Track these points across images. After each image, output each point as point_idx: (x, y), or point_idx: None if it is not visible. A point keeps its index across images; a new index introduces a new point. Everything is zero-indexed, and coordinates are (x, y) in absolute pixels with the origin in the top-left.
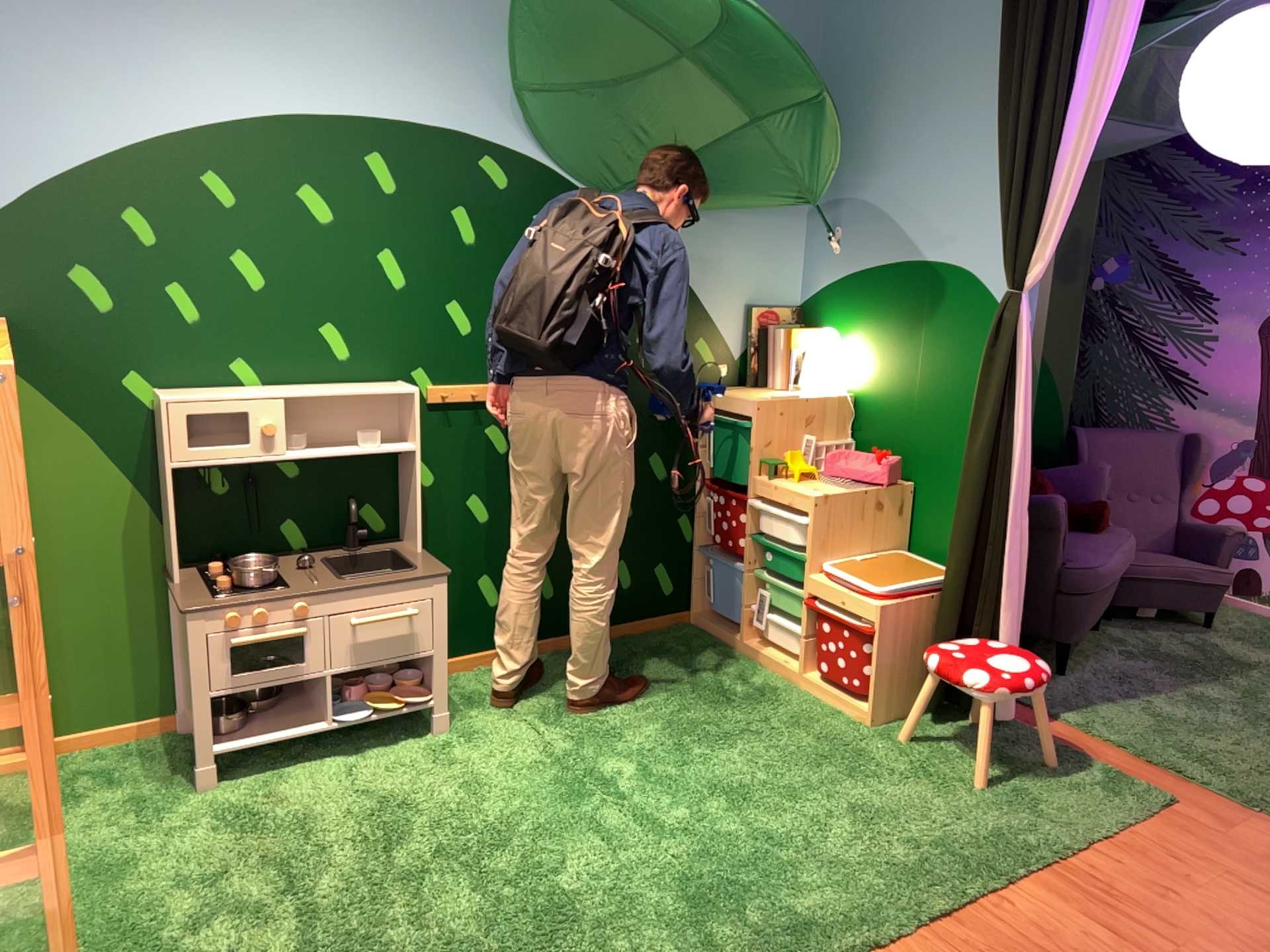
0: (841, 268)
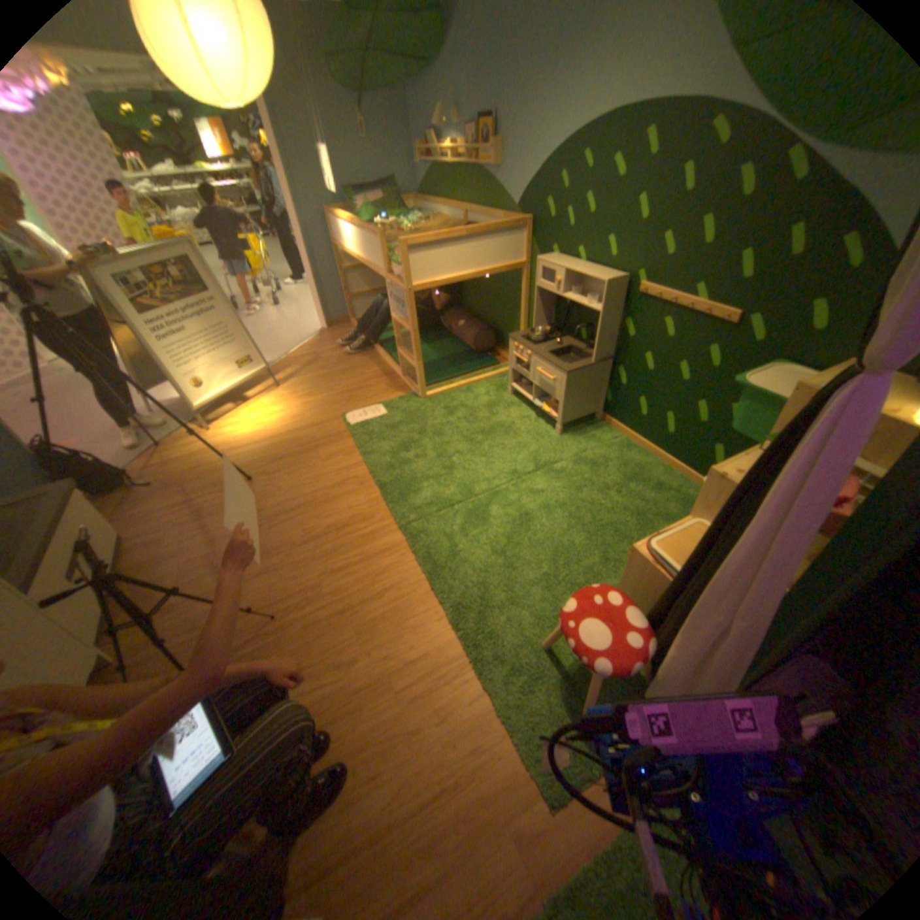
0: None
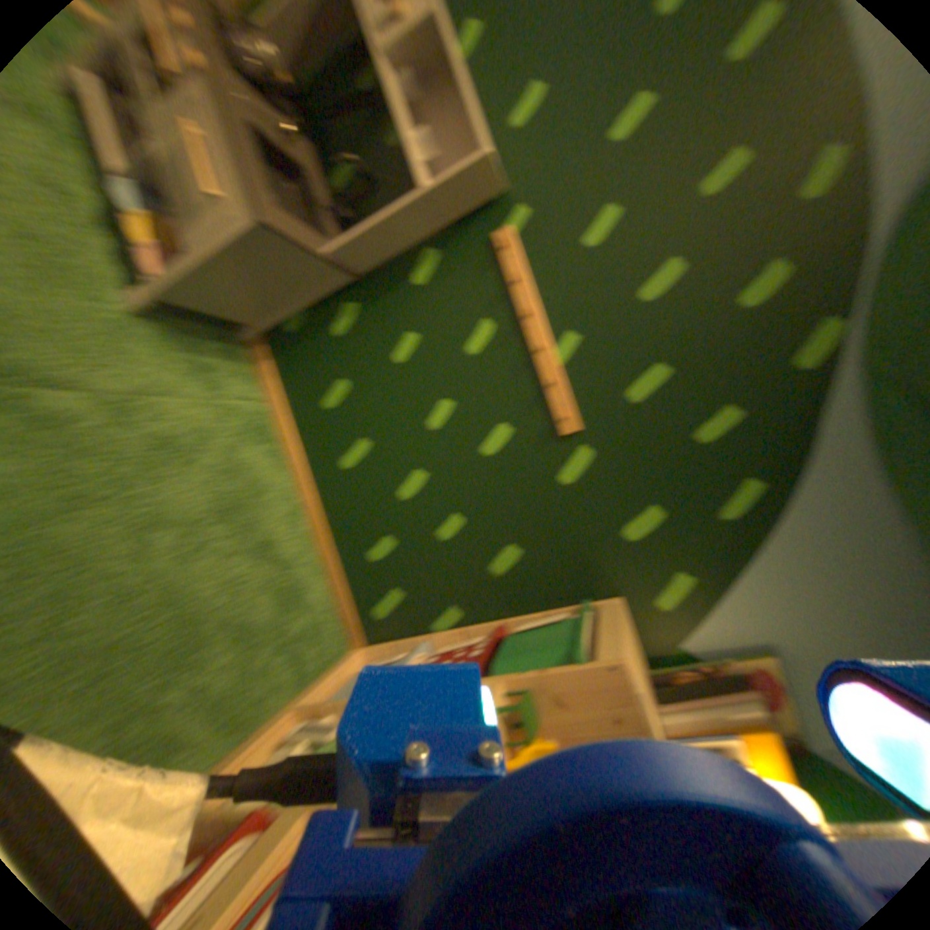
0: None
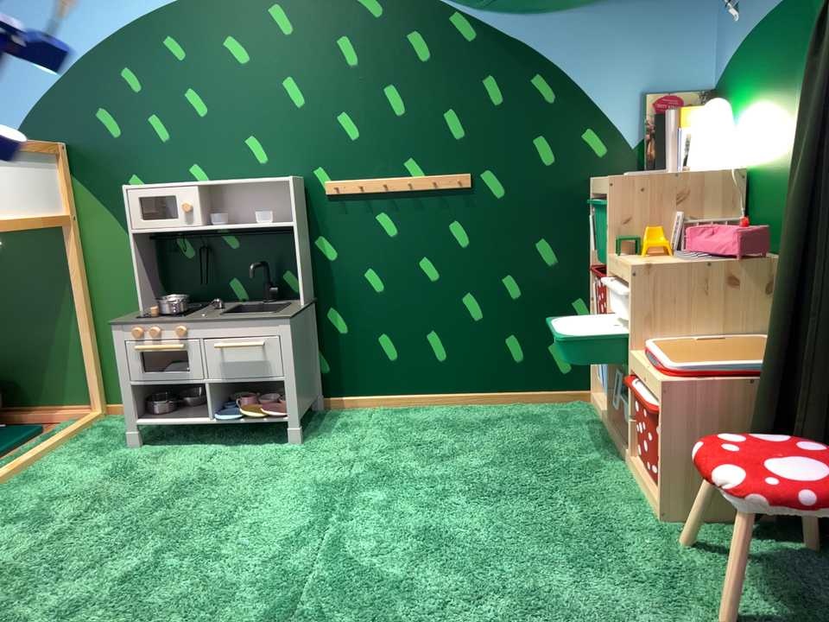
0: (741, 28)
